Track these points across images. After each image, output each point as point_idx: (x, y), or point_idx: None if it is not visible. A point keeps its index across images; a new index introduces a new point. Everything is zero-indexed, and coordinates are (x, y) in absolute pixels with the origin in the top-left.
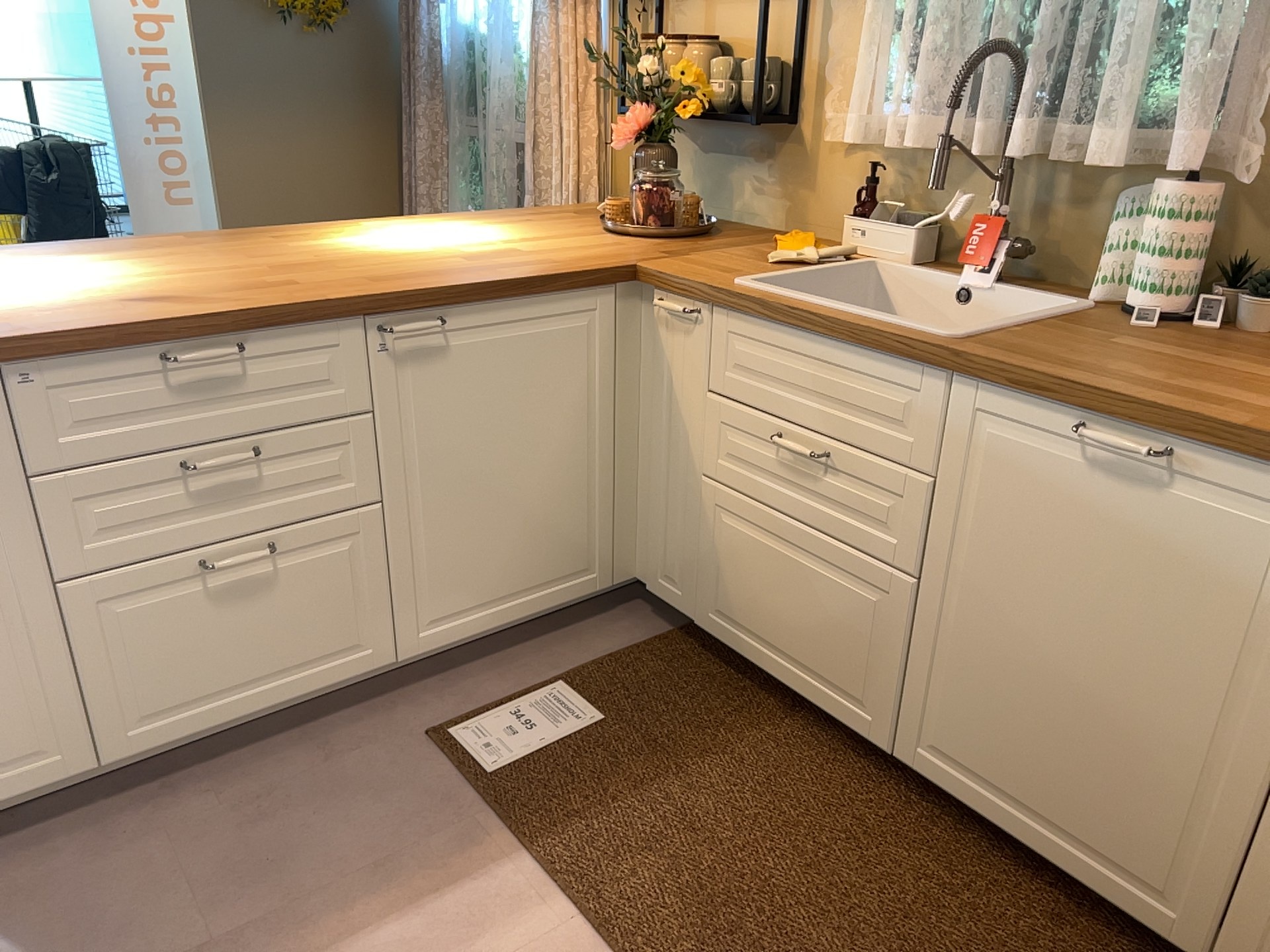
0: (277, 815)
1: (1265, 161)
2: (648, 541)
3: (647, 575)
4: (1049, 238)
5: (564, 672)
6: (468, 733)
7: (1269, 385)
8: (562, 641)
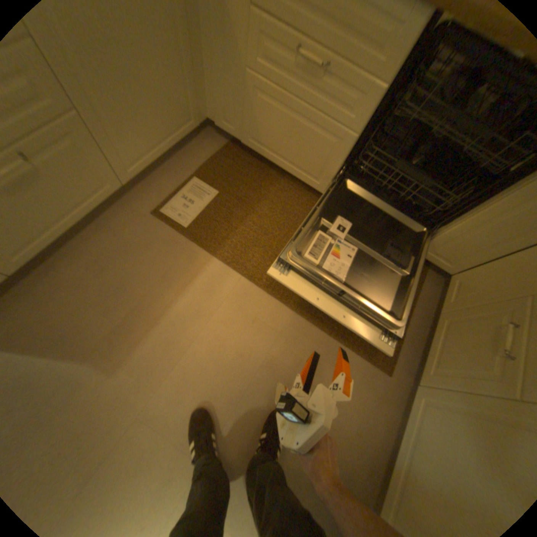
0: (108, 267)
1: None
2: (212, 100)
3: (213, 117)
4: None
5: (193, 171)
6: (168, 210)
7: None
8: (185, 154)
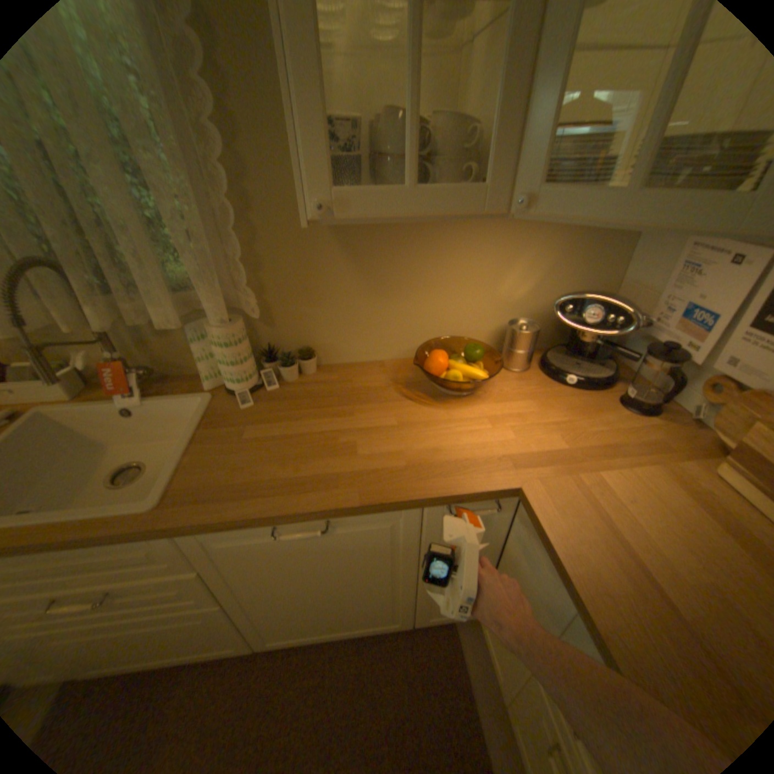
0: None
1: (259, 301)
2: None
3: None
4: (157, 354)
5: None
6: None
7: (335, 437)
8: None
